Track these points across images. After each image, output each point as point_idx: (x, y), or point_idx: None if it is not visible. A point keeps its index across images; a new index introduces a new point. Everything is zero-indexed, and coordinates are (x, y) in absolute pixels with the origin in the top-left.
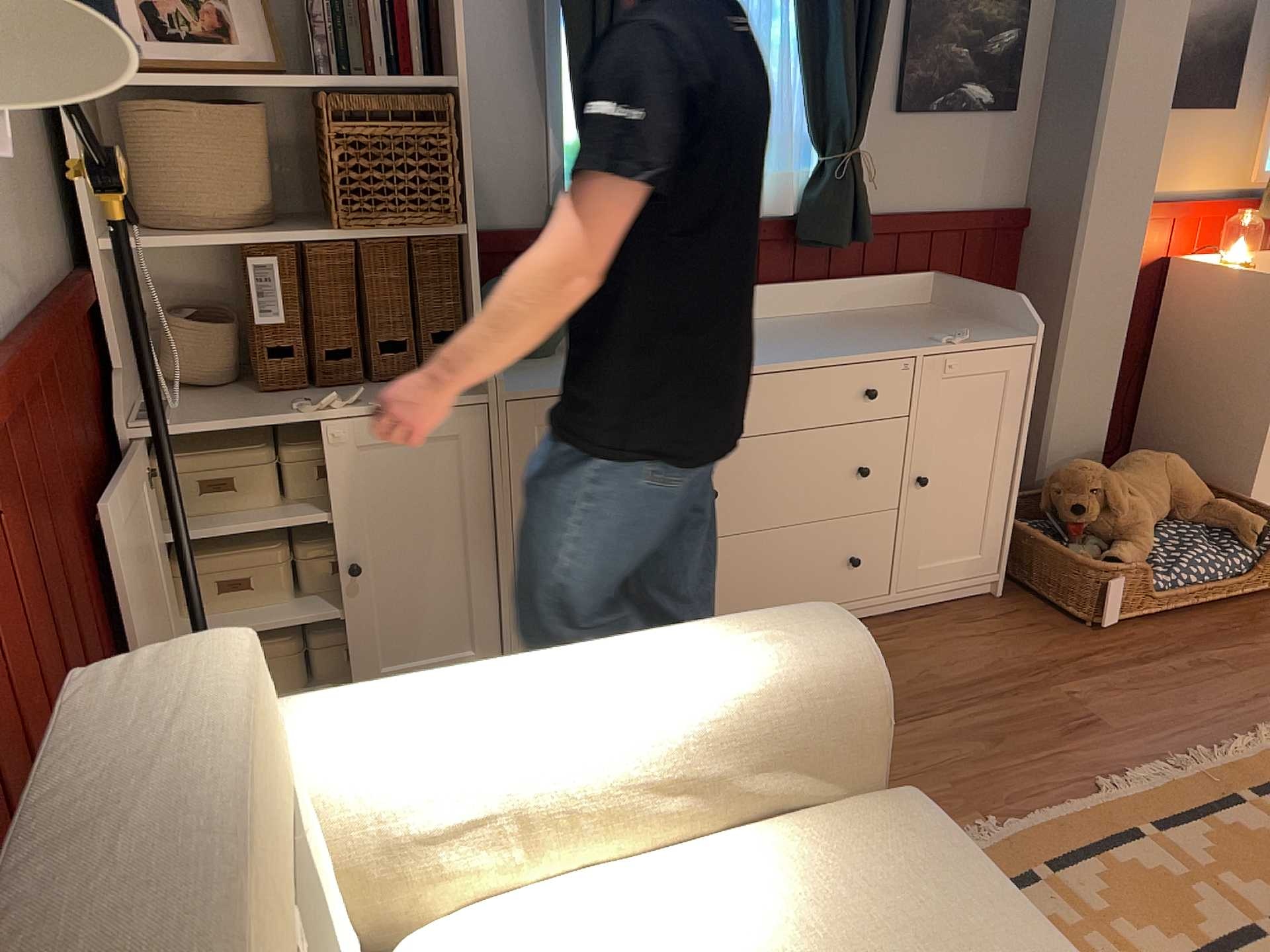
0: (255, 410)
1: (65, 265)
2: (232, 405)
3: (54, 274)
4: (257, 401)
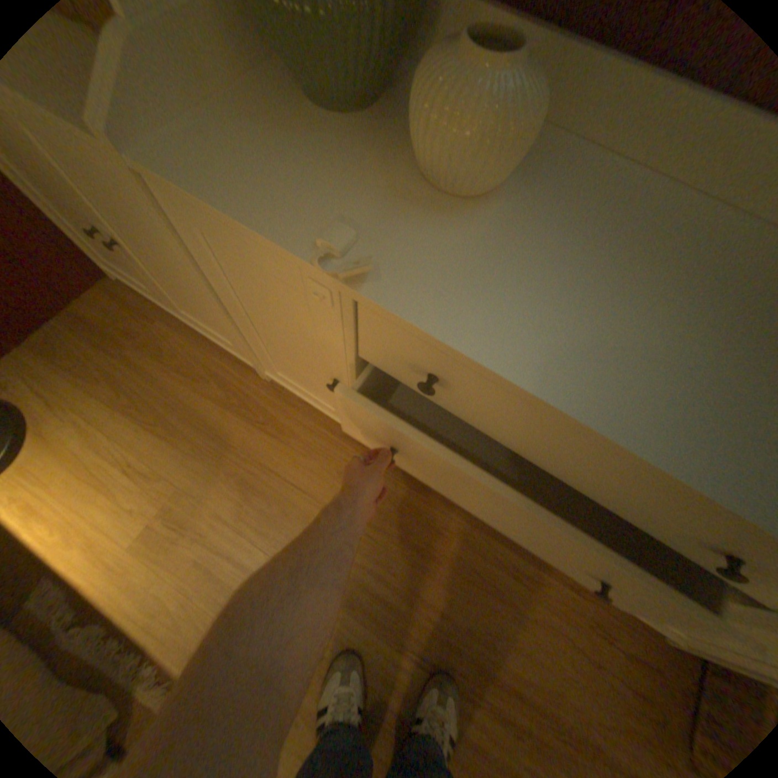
0: None
1: None
2: None
3: None
4: None
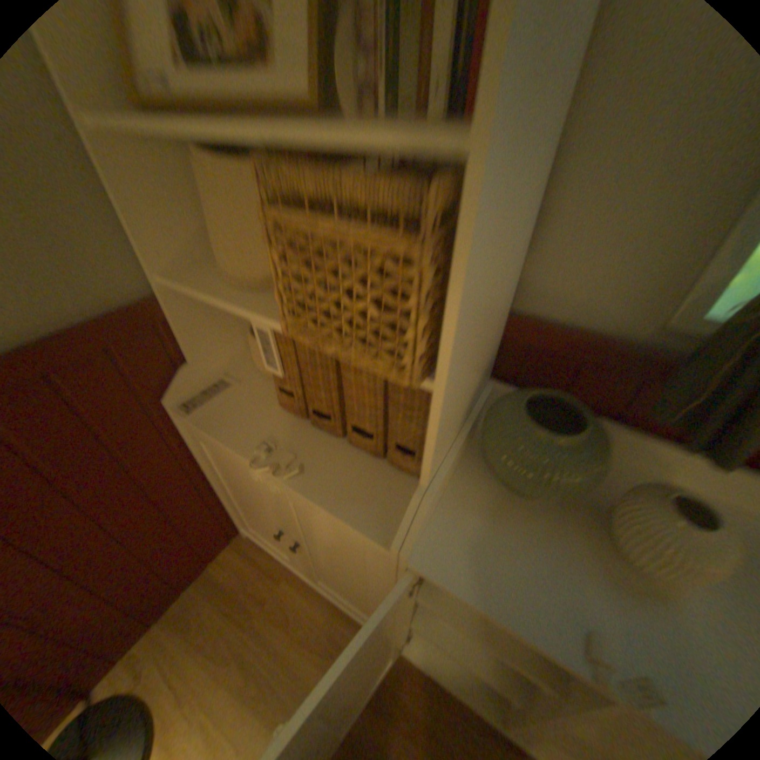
0: (249, 429)
1: (124, 288)
2: (253, 409)
3: (72, 307)
4: (267, 414)
